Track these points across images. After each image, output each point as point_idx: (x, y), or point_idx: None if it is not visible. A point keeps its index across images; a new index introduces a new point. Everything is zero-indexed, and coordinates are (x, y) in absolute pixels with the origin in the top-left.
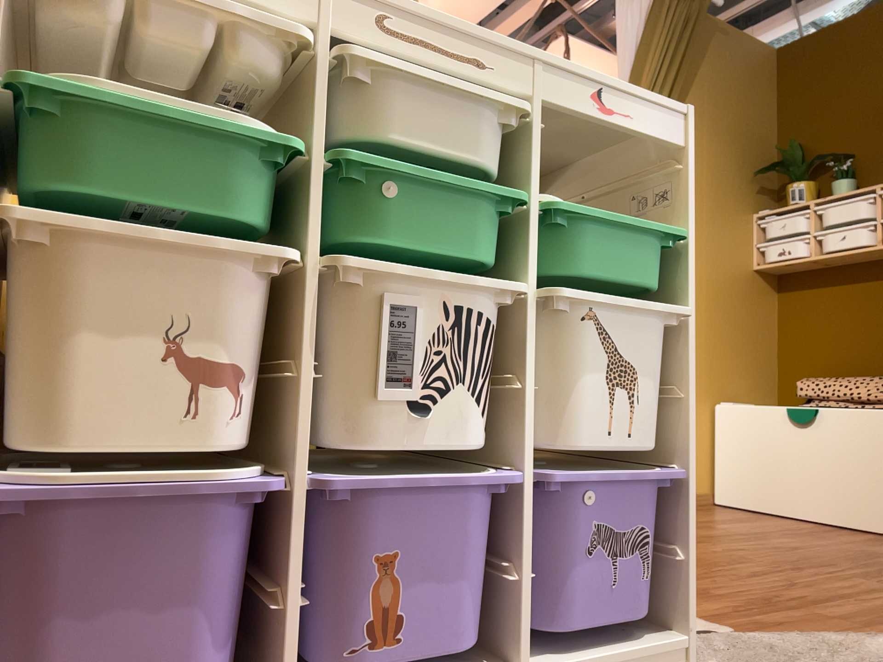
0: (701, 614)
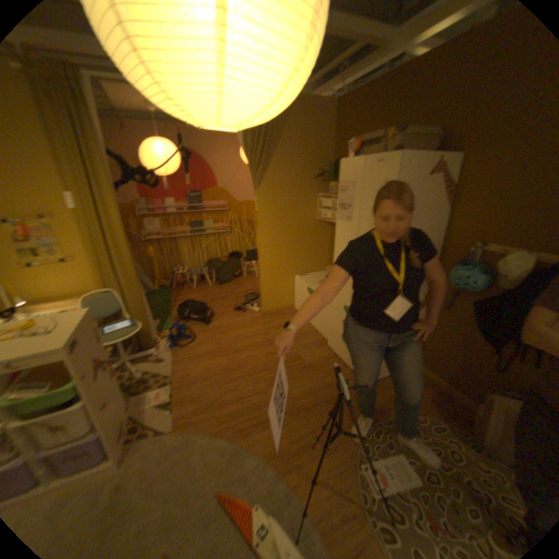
0: (173, 422)
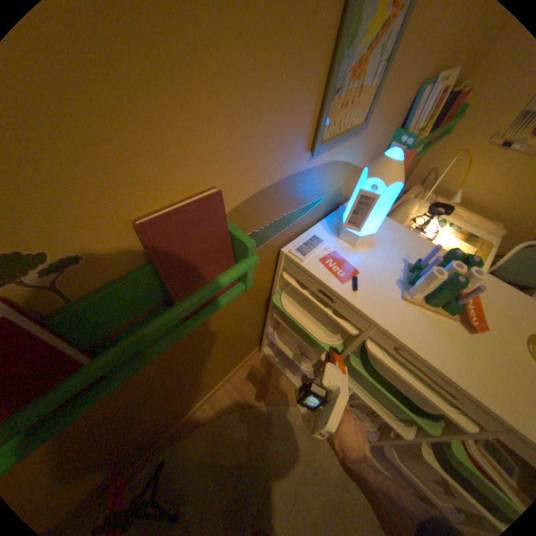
0: None
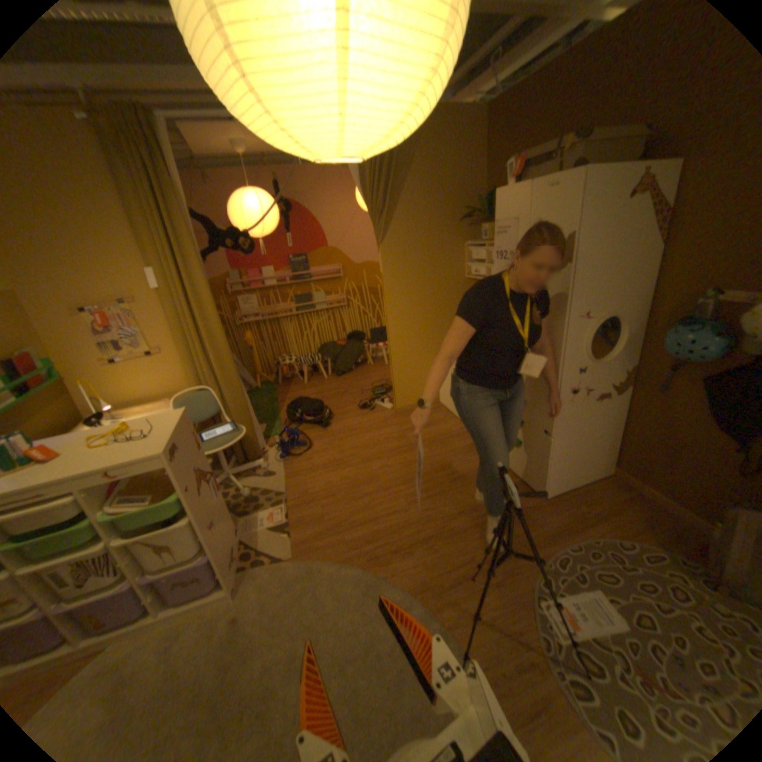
0: (294, 547)
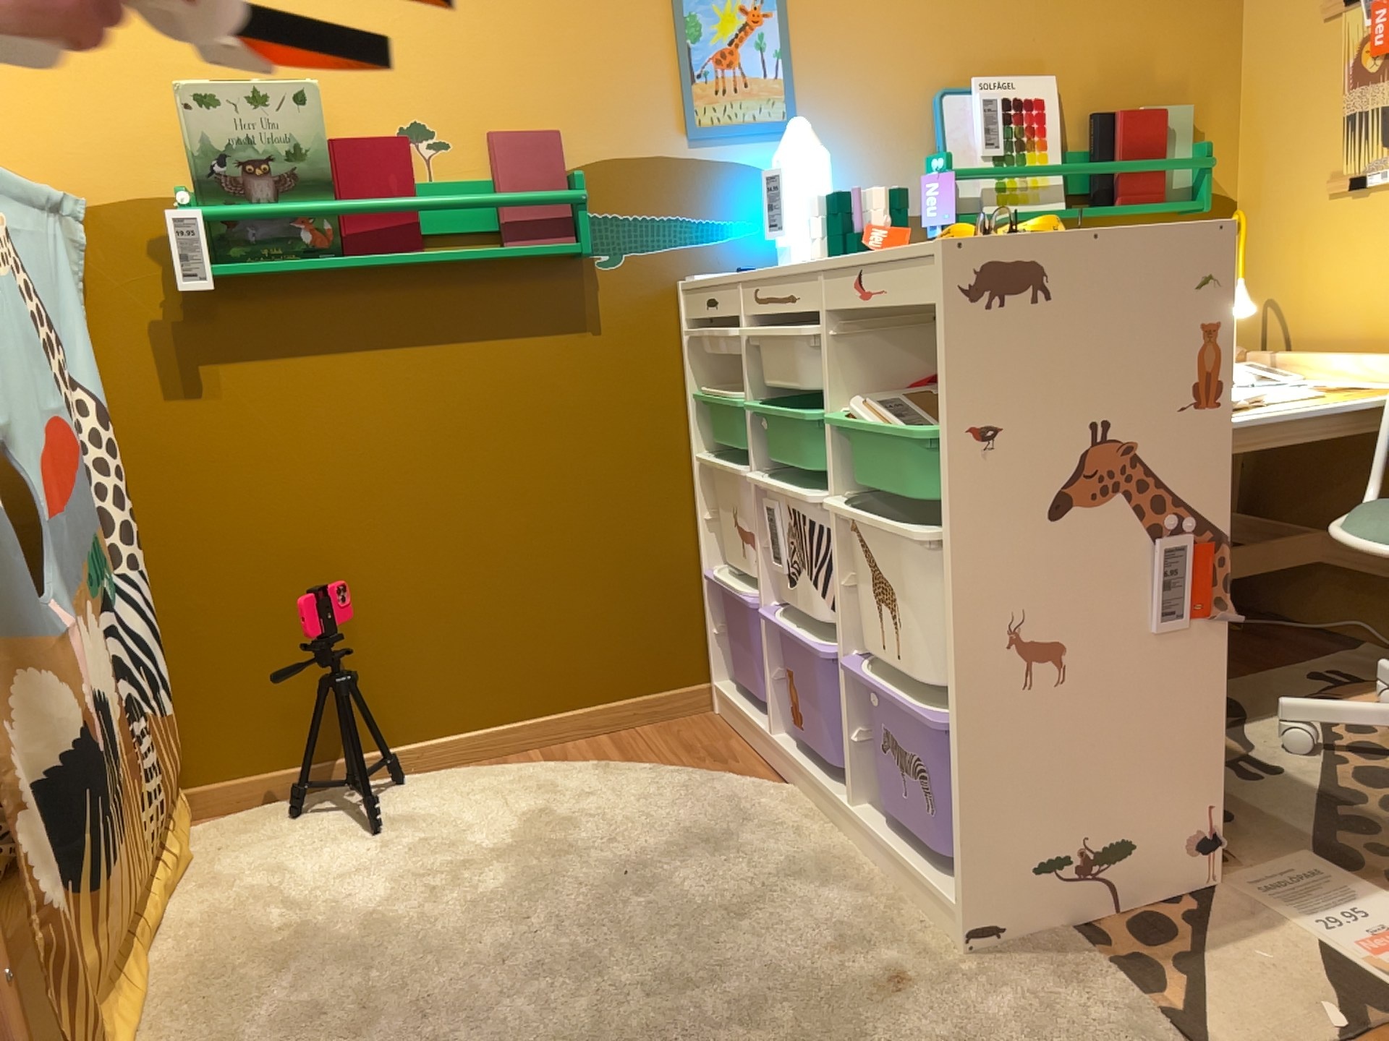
0: None
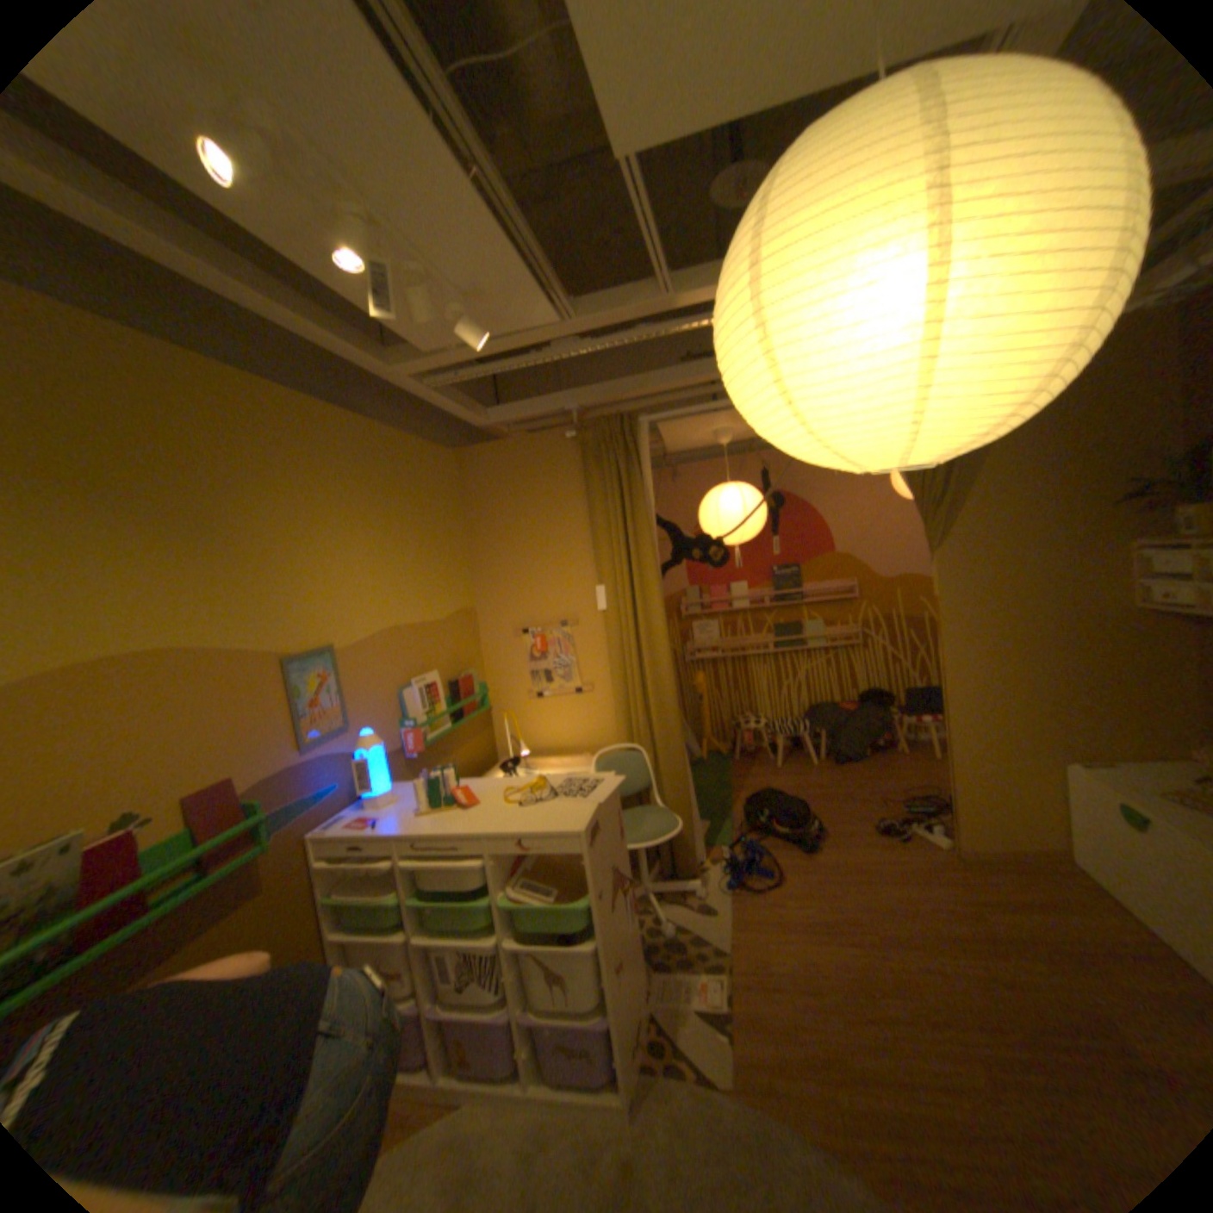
0: (739, 1069)
